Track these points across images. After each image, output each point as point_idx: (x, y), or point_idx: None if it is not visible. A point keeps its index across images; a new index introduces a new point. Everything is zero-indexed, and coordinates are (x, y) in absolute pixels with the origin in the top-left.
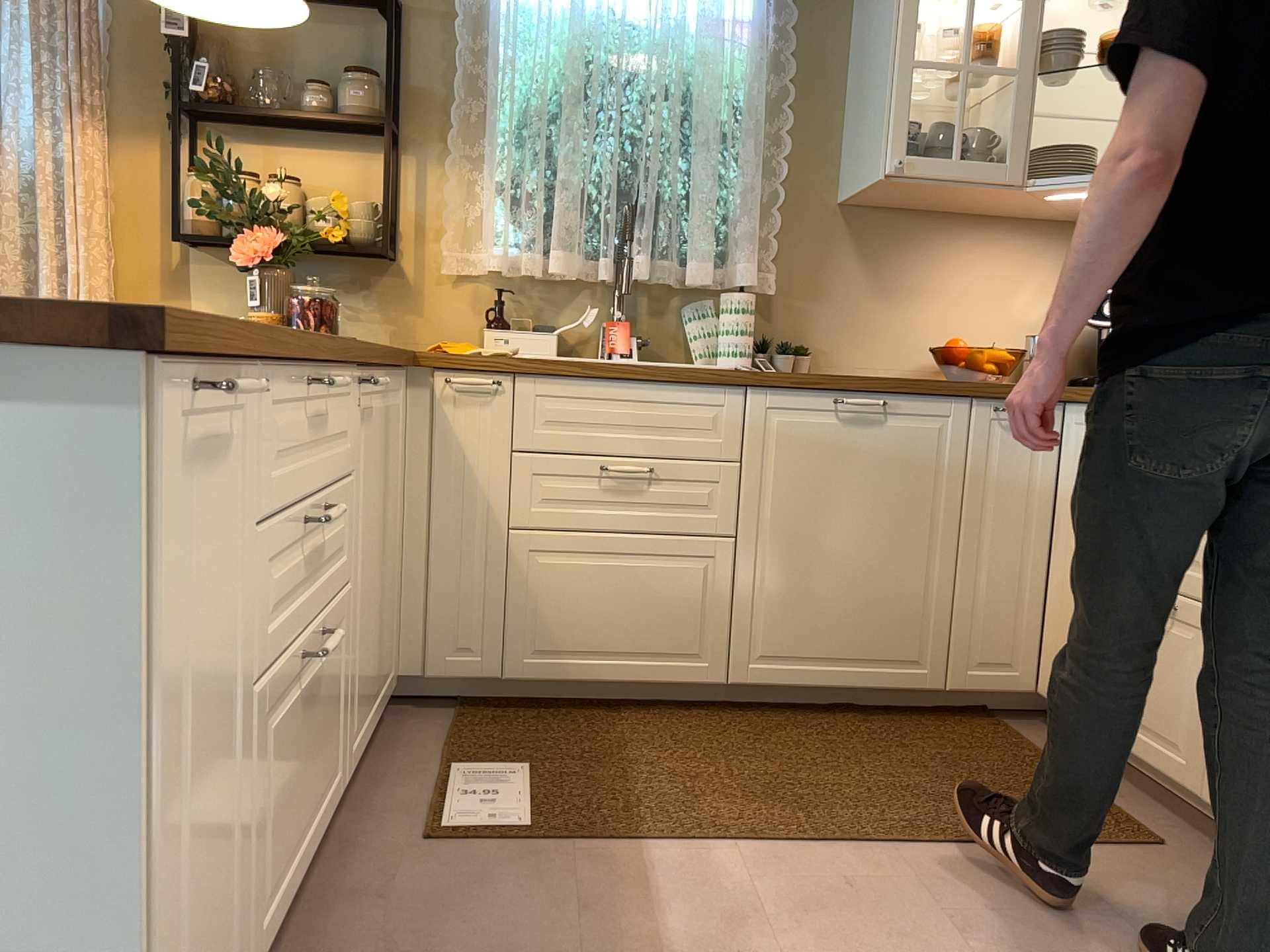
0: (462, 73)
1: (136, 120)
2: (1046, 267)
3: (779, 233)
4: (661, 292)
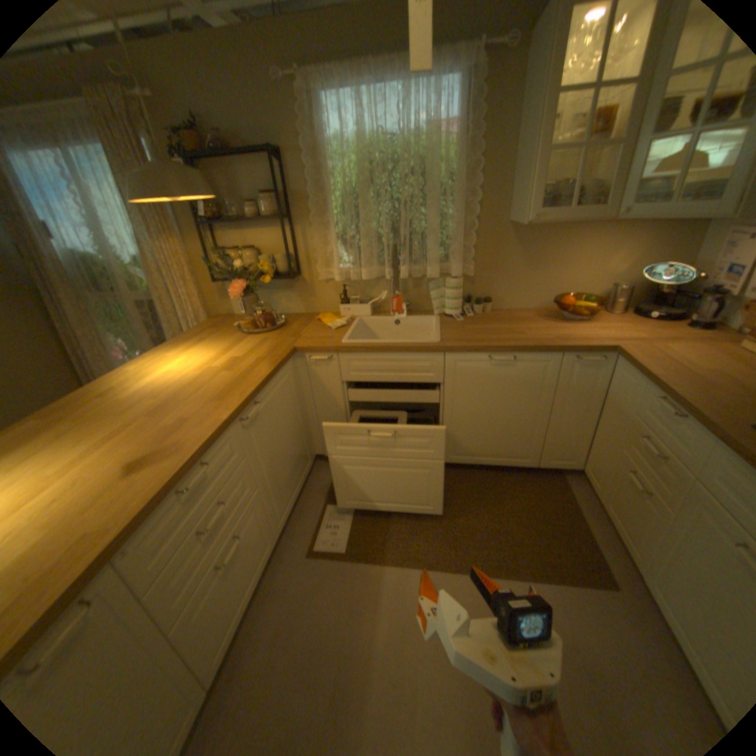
0: (310, 180)
1: (186, 225)
2: (632, 242)
3: (476, 241)
4: (417, 277)
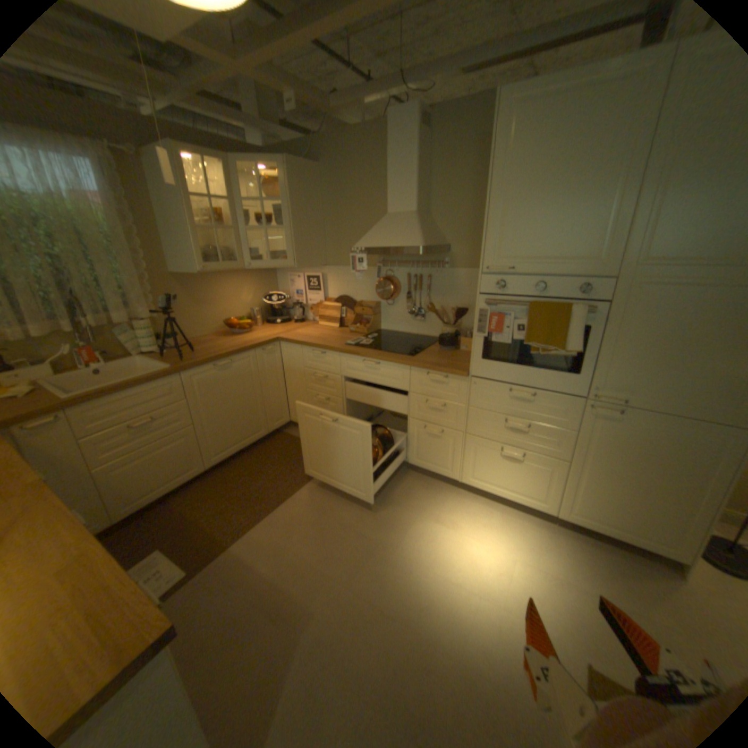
0: None
1: None
2: (248, 285)
3: (147, 291)
4: (98, 328)
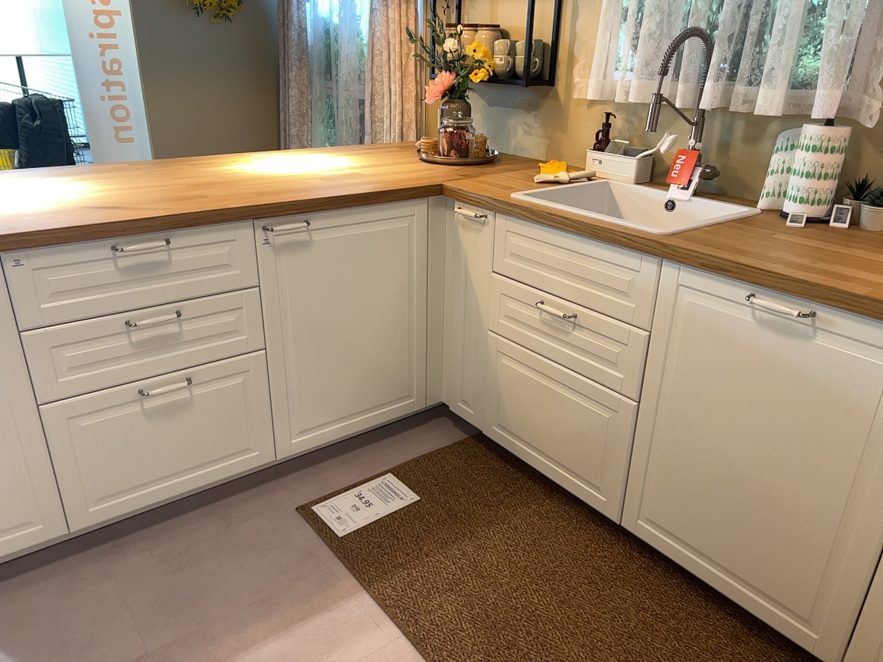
0: None
1: None
2: None
3: None
4: (754, 120)
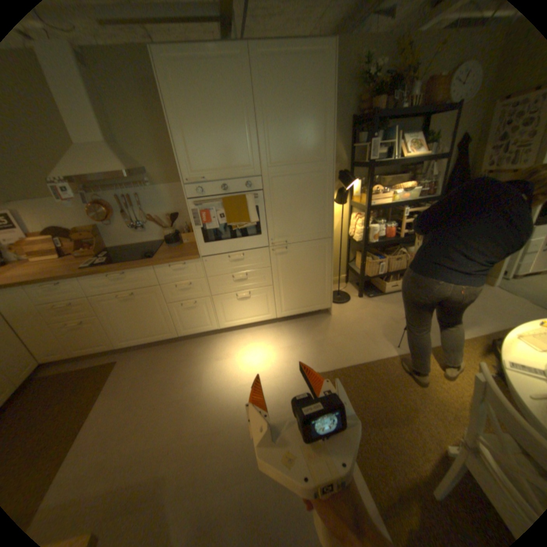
0: None
1: None
2: None
3: None
4: None
